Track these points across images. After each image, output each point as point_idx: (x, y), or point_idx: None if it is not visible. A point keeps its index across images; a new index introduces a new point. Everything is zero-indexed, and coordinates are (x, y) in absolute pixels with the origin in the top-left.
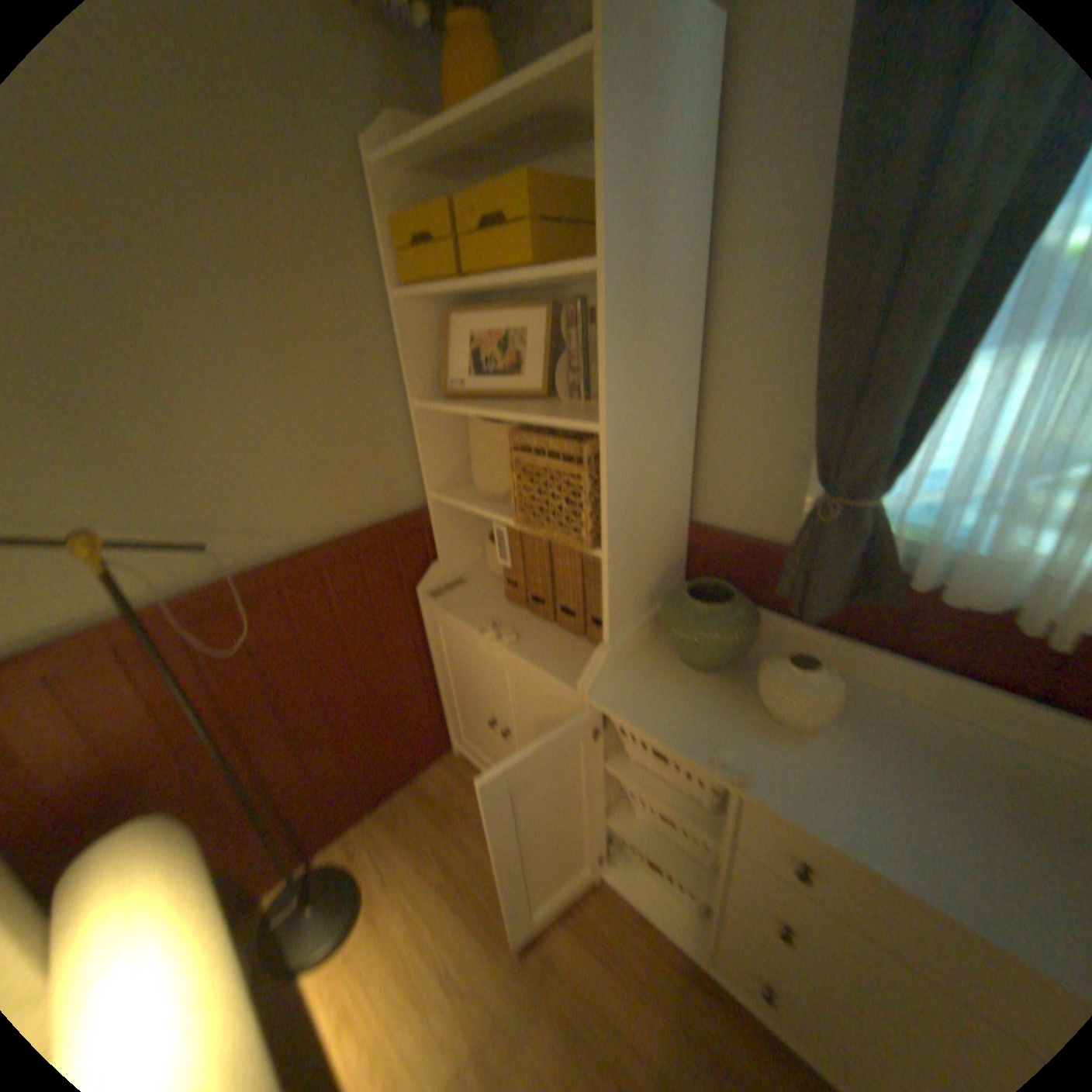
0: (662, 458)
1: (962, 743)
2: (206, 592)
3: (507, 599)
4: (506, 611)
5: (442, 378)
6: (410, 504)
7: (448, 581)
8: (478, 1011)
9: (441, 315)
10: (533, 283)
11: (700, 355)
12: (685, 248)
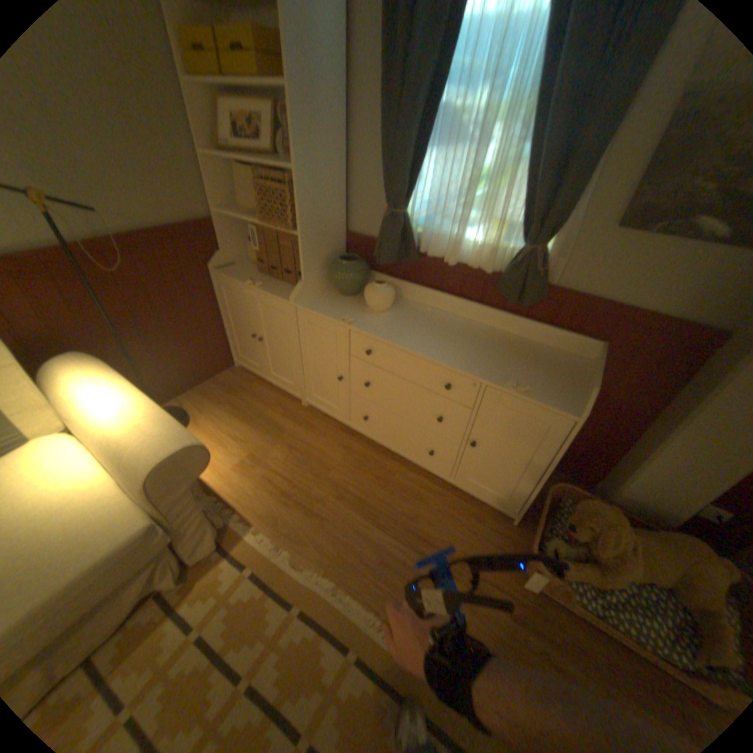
0: (326, 189)
1: (433, 314)
2: (90, 240)
3: (258, 271)
4: (258, 275)
5: (214, 136)
6: (200, 212)
7: (225, 262)
8: (249, 443)
9: (211, 95)
10: (262, 85)
11: (344, 138)
12: (330, 79)
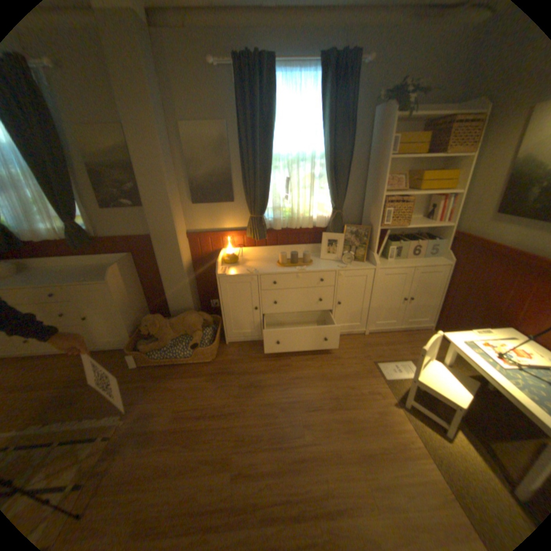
0: None
1: (47, 269)
2: None
3: None
4: None
5: None
6: None
7: None
8: None
9: None
10: None
11: None
12: None
